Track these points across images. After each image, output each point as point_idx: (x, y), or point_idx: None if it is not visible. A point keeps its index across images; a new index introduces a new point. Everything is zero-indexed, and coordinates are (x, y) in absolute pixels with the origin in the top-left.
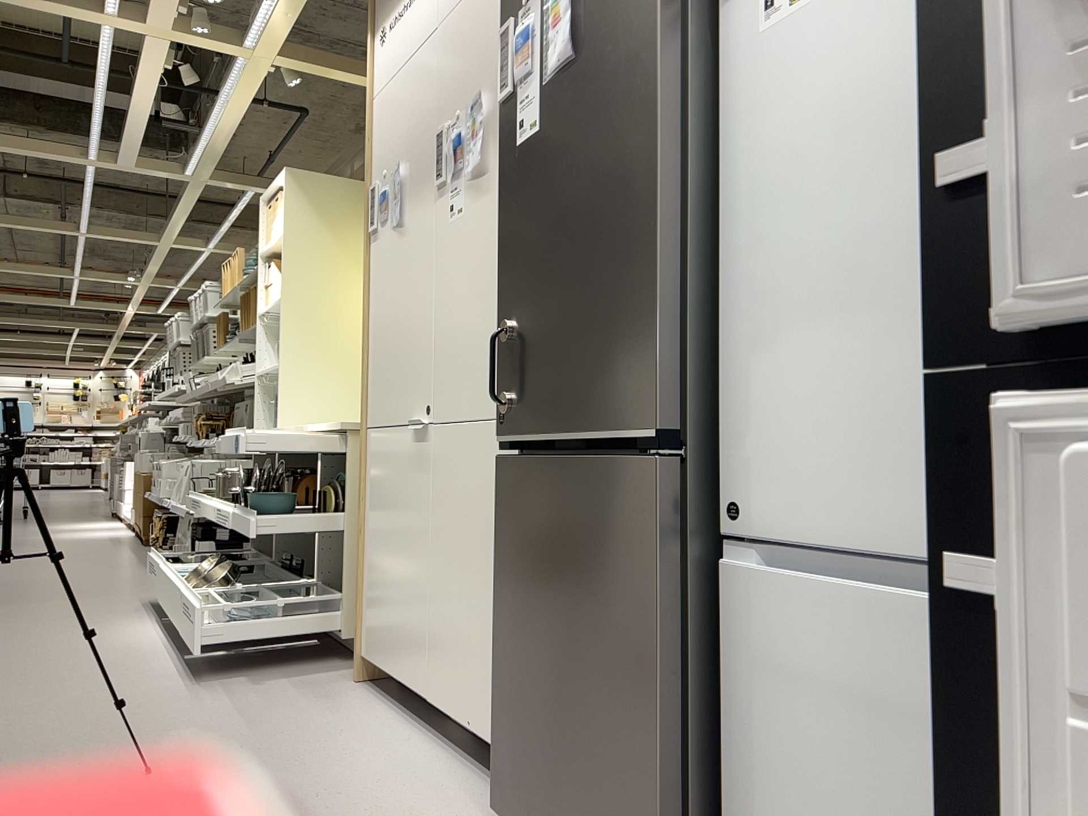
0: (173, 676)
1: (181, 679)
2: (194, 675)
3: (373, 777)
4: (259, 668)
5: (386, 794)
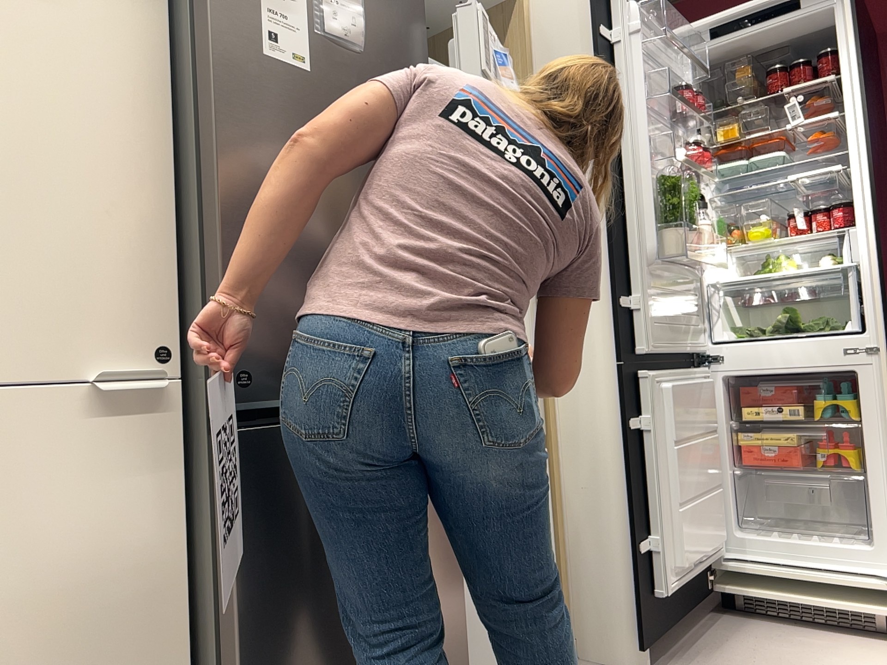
0: None
1: None
2: None
3: None
4: None
5: None
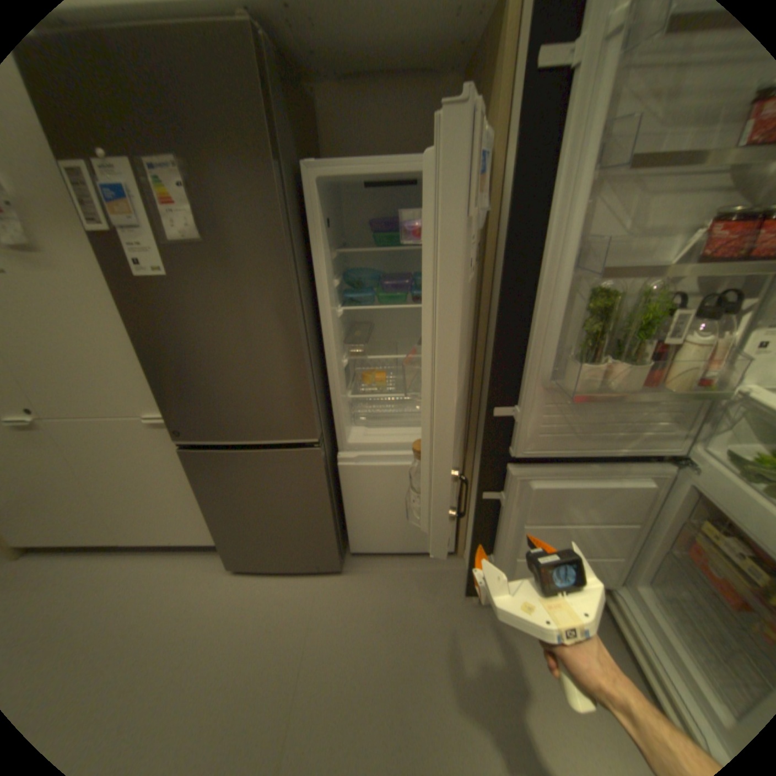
0: None
1: None
2: None
3: (133, 600)
4: None
5: (154, 601)
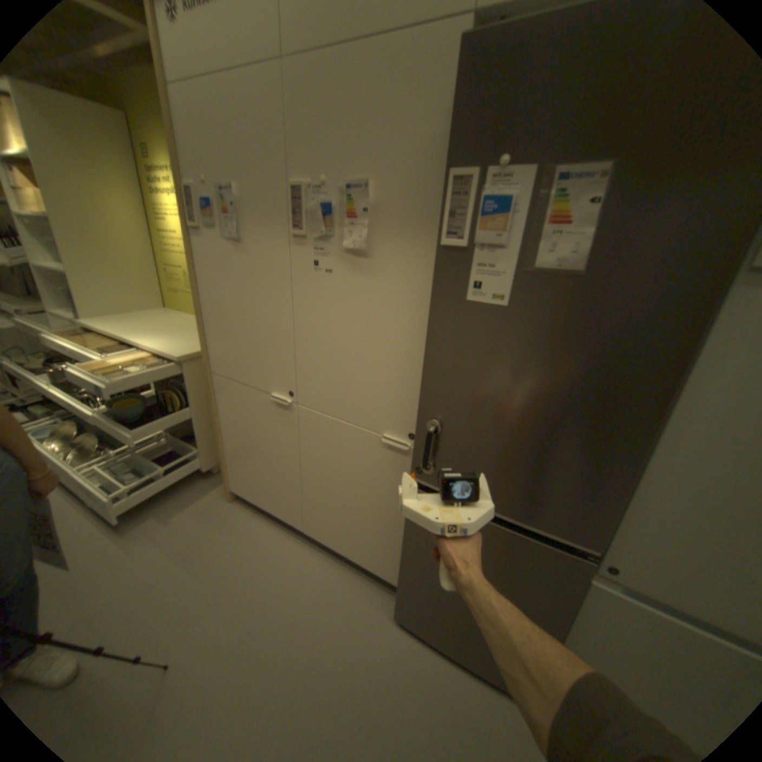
0: (96, 533)
1: (104, 534)
2: (112, 527)
3: (305, 599)
4: (154, 503)
5: (323, 613)
